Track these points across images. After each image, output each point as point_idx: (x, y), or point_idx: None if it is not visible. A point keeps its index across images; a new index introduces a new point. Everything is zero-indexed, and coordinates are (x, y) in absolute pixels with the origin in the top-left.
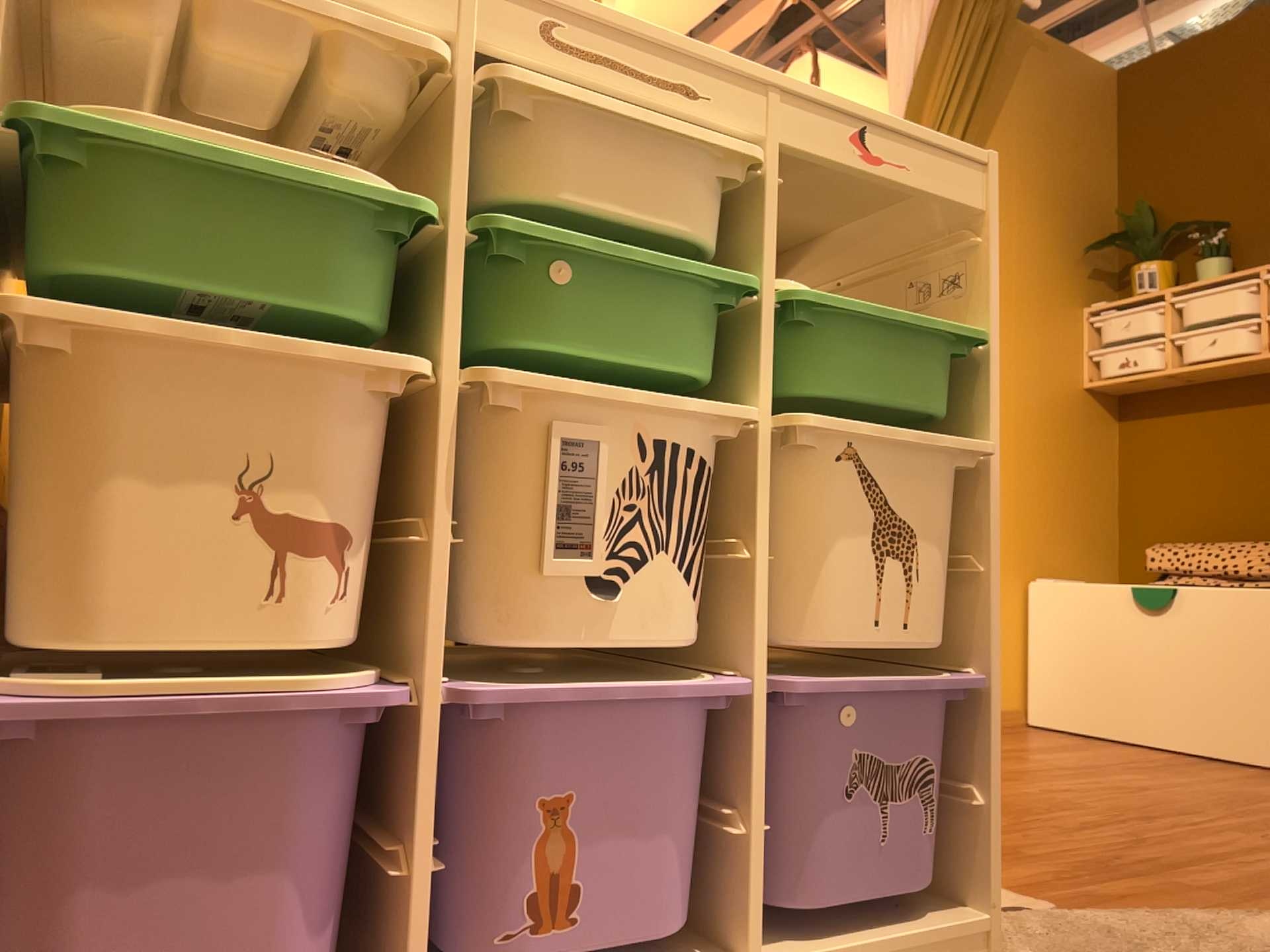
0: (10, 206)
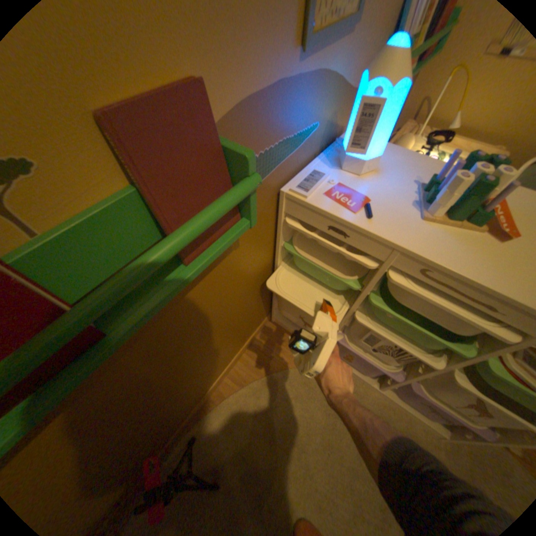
0: (282, 251)
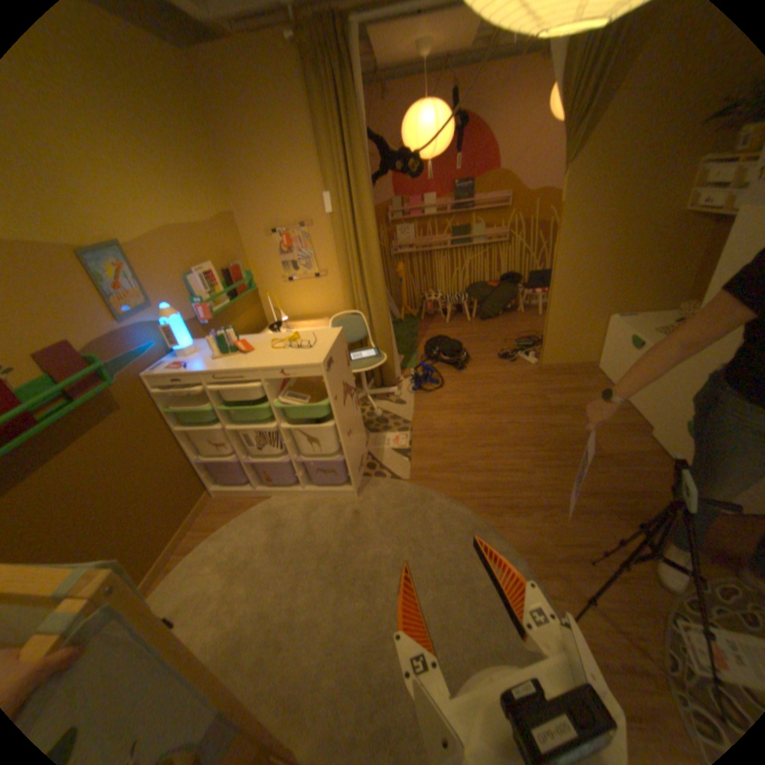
0: (169, 417)
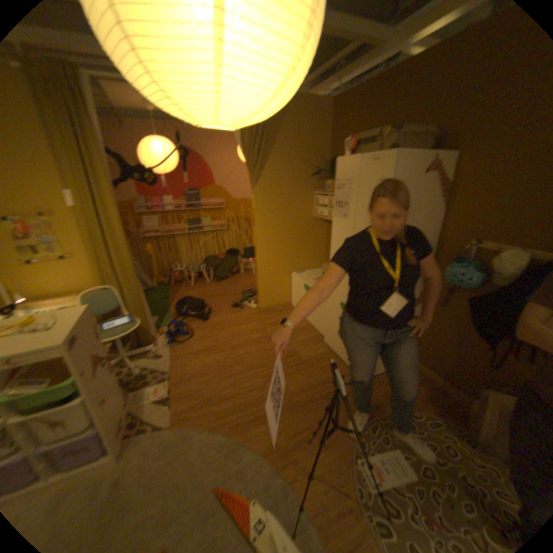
0: None
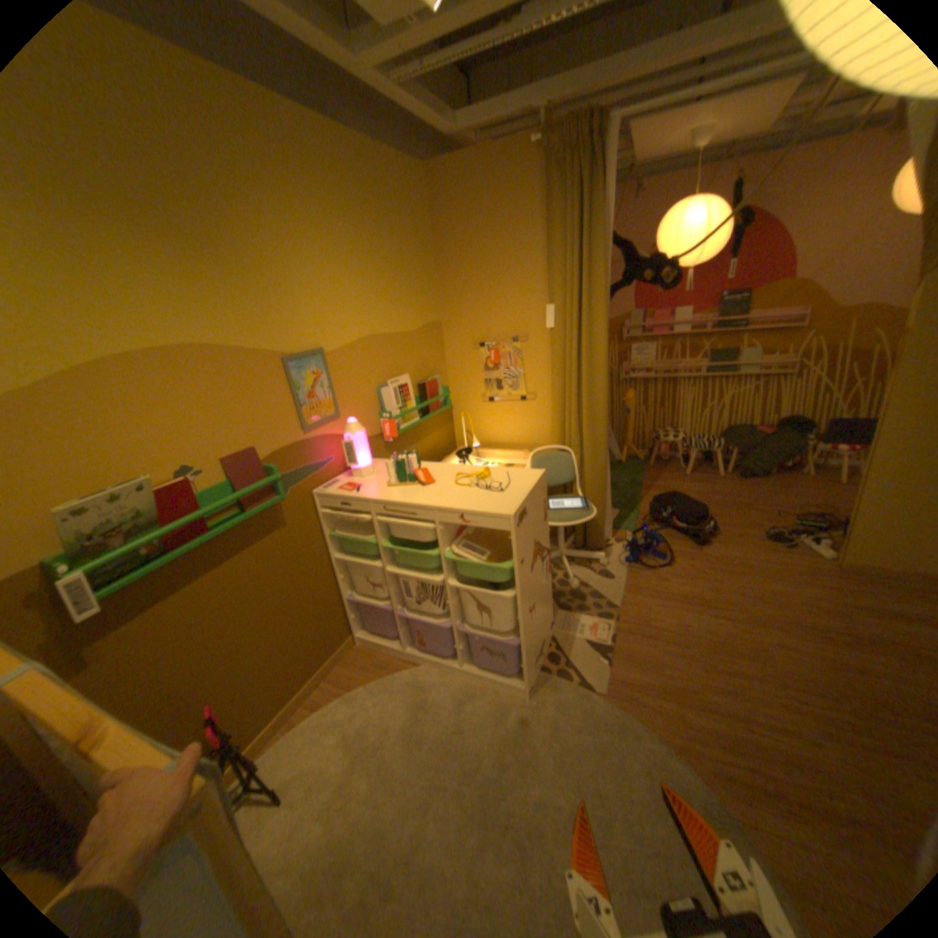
0: (331, 542)
